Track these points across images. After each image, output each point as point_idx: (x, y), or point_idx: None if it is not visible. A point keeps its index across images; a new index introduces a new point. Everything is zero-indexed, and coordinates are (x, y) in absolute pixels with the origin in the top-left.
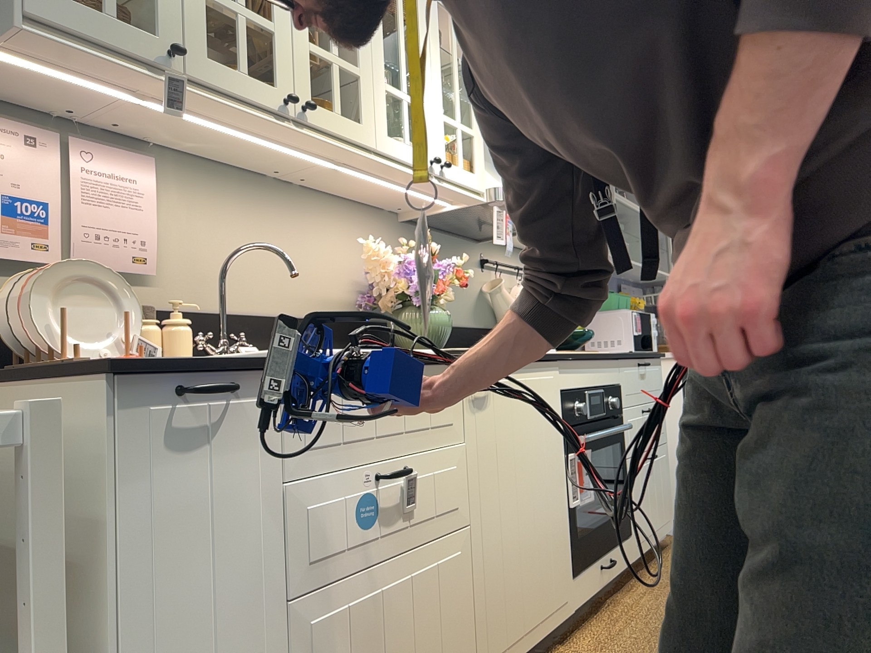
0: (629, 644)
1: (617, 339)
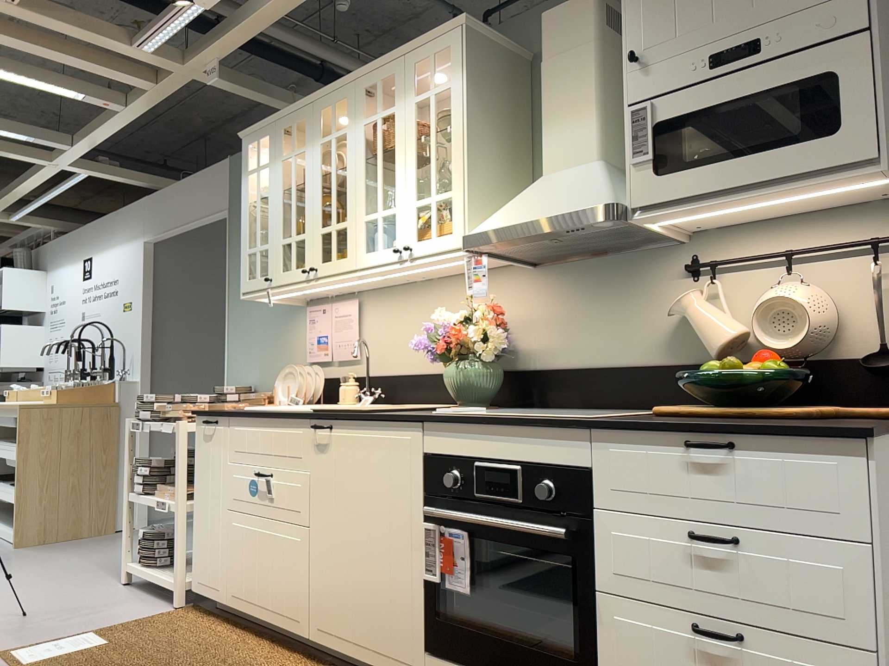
0: None
1: None
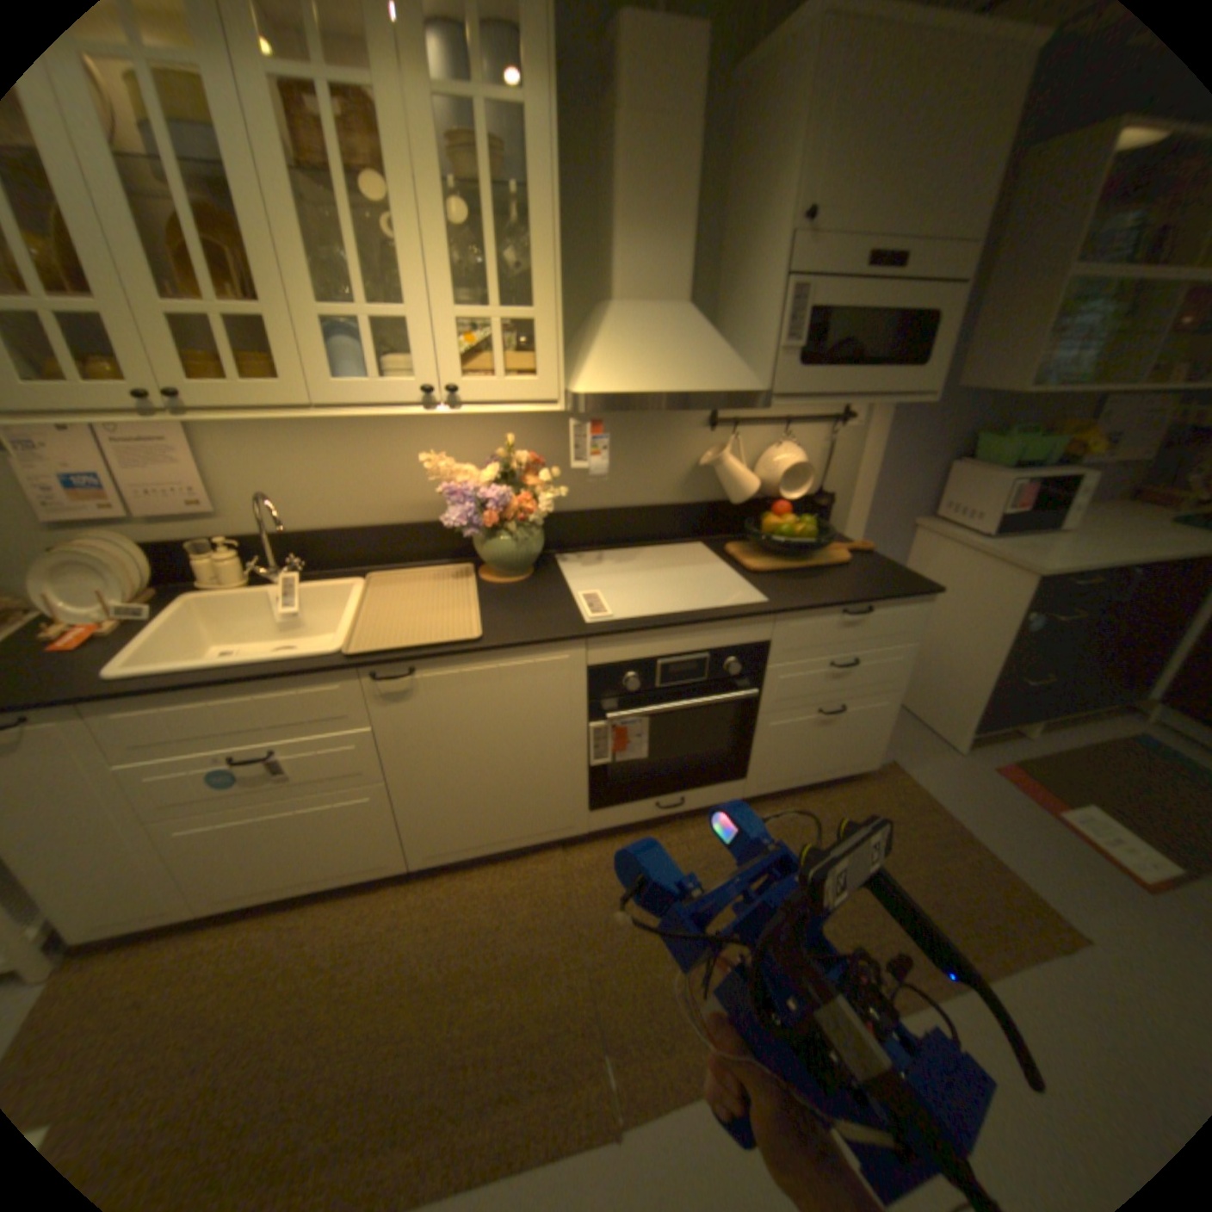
0: (610, 887)
1: (982, 509)
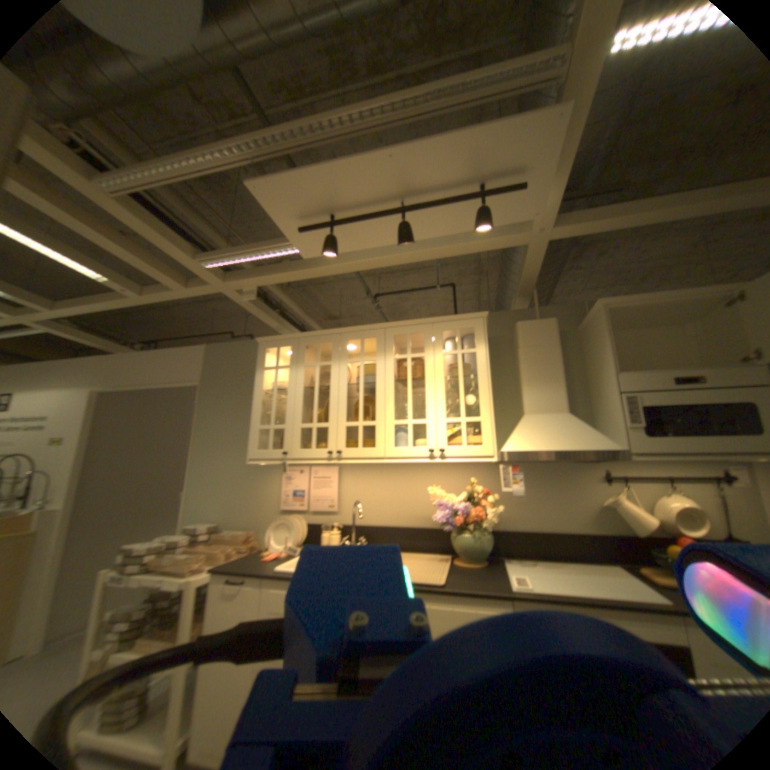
0: None
1: None
